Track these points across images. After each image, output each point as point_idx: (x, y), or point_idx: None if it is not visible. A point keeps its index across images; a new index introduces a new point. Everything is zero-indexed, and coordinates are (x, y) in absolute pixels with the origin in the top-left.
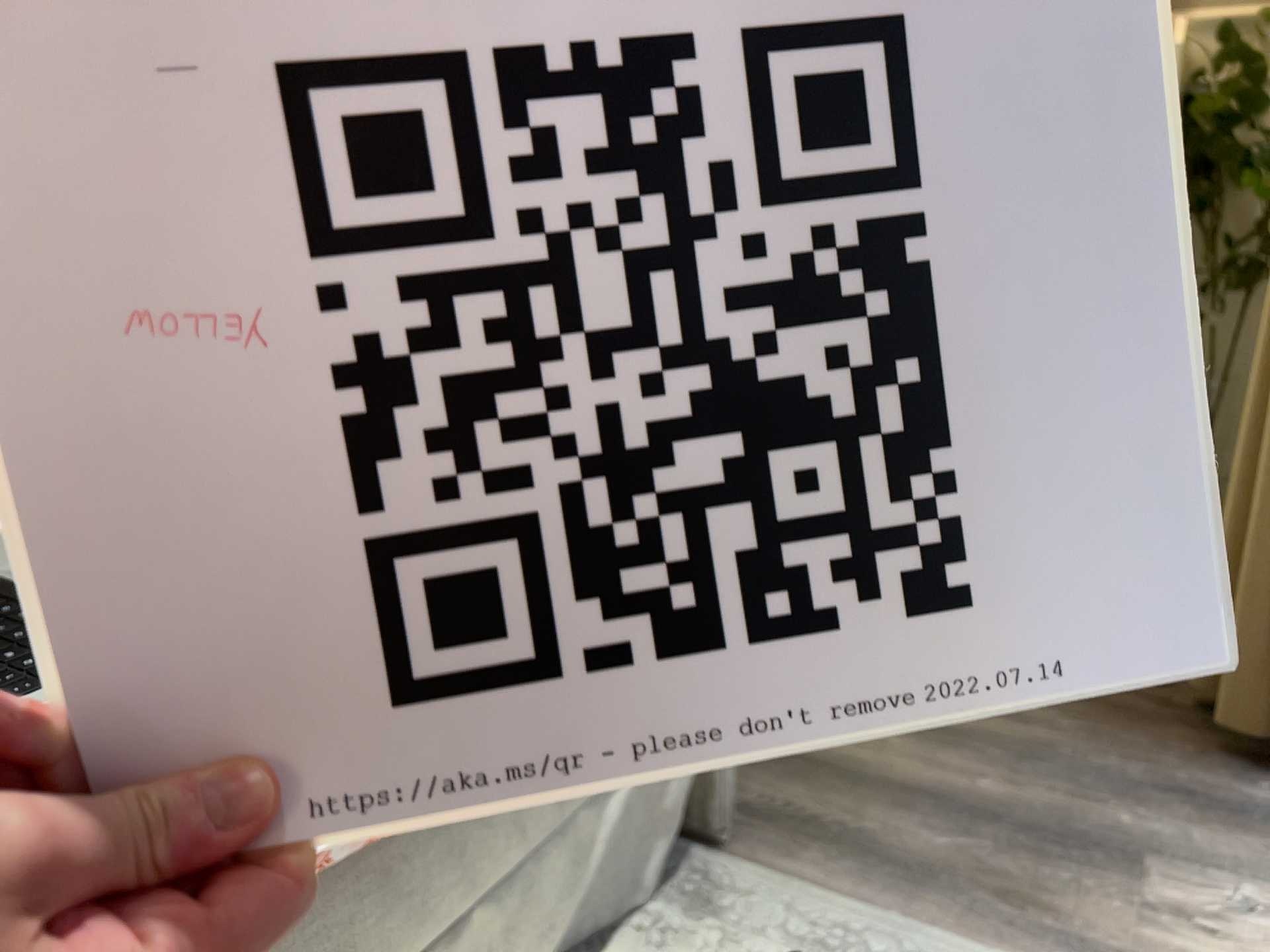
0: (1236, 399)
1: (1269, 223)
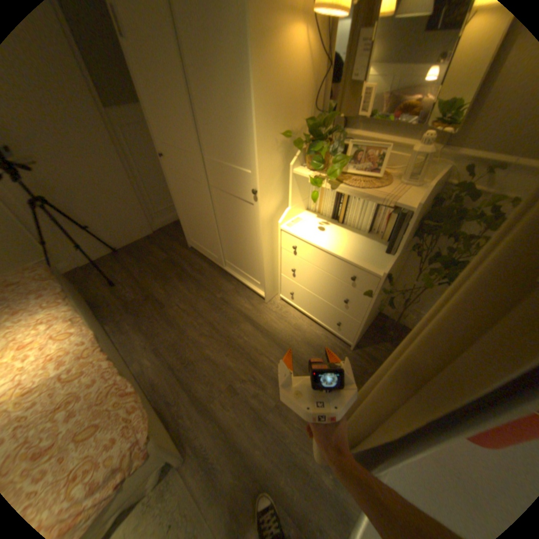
0: (423, 293)
1: (450, 257)
